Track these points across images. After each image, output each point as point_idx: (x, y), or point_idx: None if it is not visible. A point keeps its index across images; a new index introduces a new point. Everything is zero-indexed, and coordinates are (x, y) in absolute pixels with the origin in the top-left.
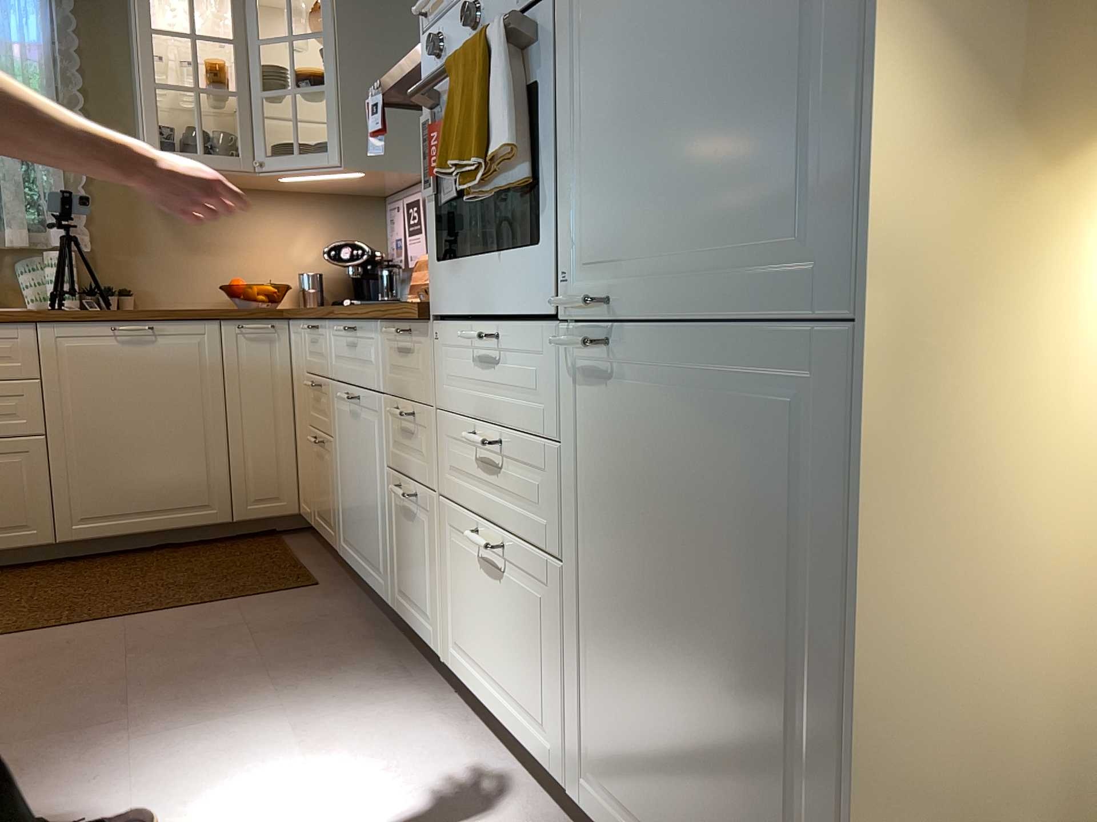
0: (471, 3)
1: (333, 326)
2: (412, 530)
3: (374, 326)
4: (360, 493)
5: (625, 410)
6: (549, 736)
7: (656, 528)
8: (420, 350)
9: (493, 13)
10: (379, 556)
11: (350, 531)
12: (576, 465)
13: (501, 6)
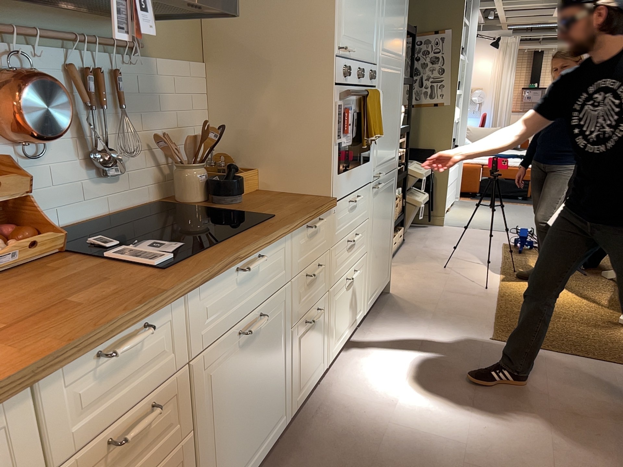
0: (356, 66)
1: (204, 288)
2: (311, 334)
3: (287, 237)
4: (255, 398)
5: (379, 197)
6: (360, 309)
7: (381, 219)
8: (322, 226)
9: (363, 78)
10: (278, 407)
11: (234, 465)
12: (371, 219)
13: (365, 78)
